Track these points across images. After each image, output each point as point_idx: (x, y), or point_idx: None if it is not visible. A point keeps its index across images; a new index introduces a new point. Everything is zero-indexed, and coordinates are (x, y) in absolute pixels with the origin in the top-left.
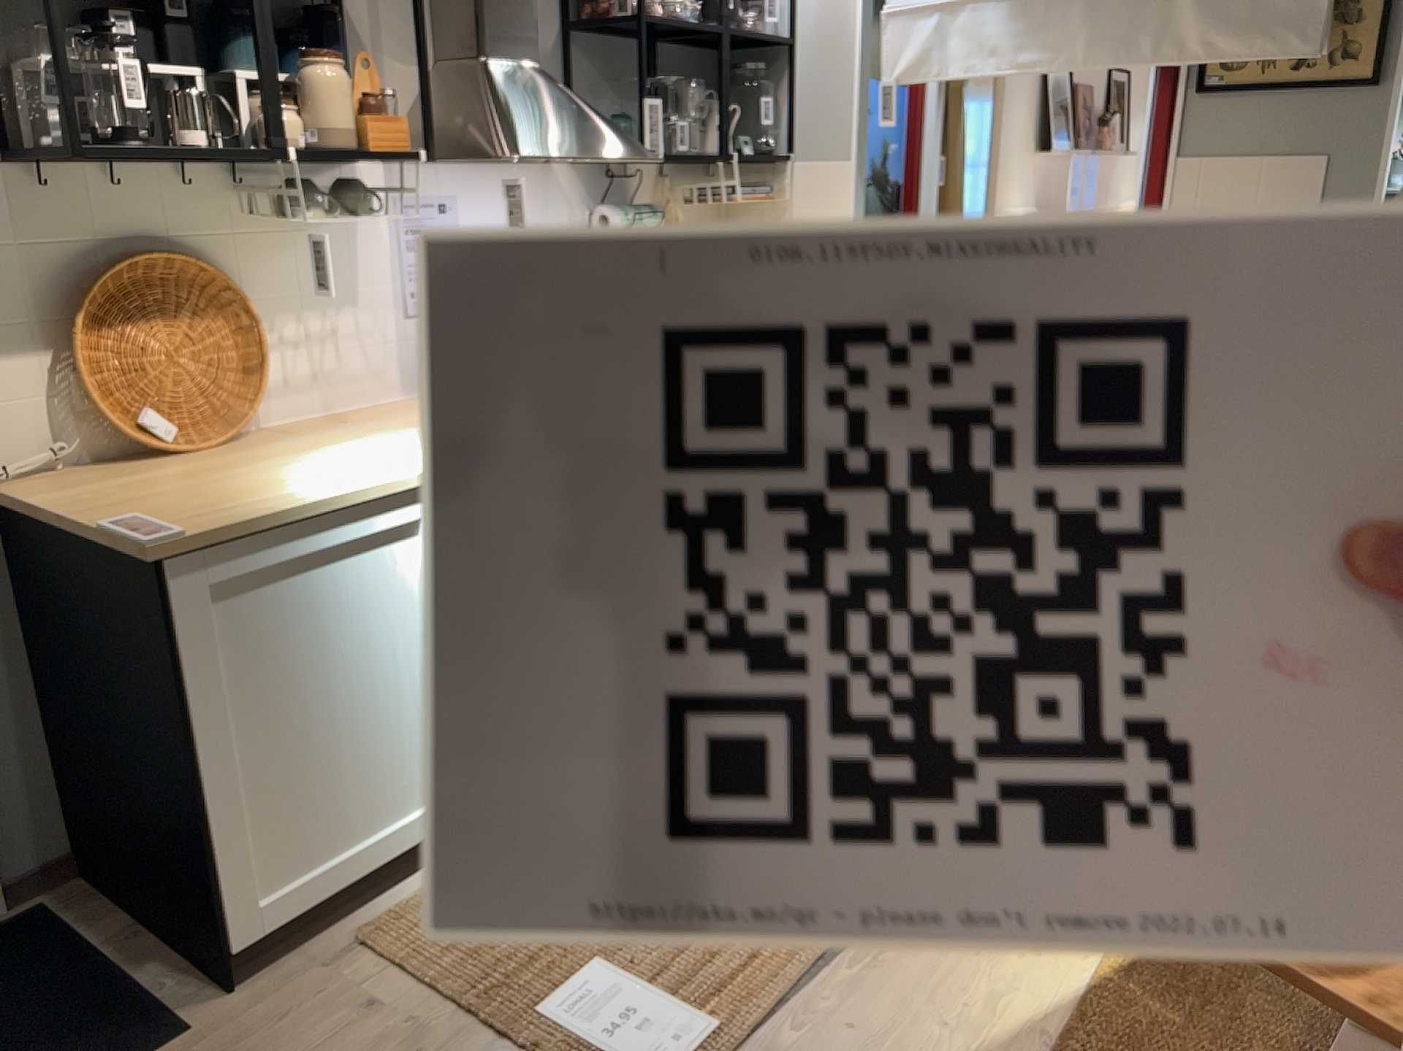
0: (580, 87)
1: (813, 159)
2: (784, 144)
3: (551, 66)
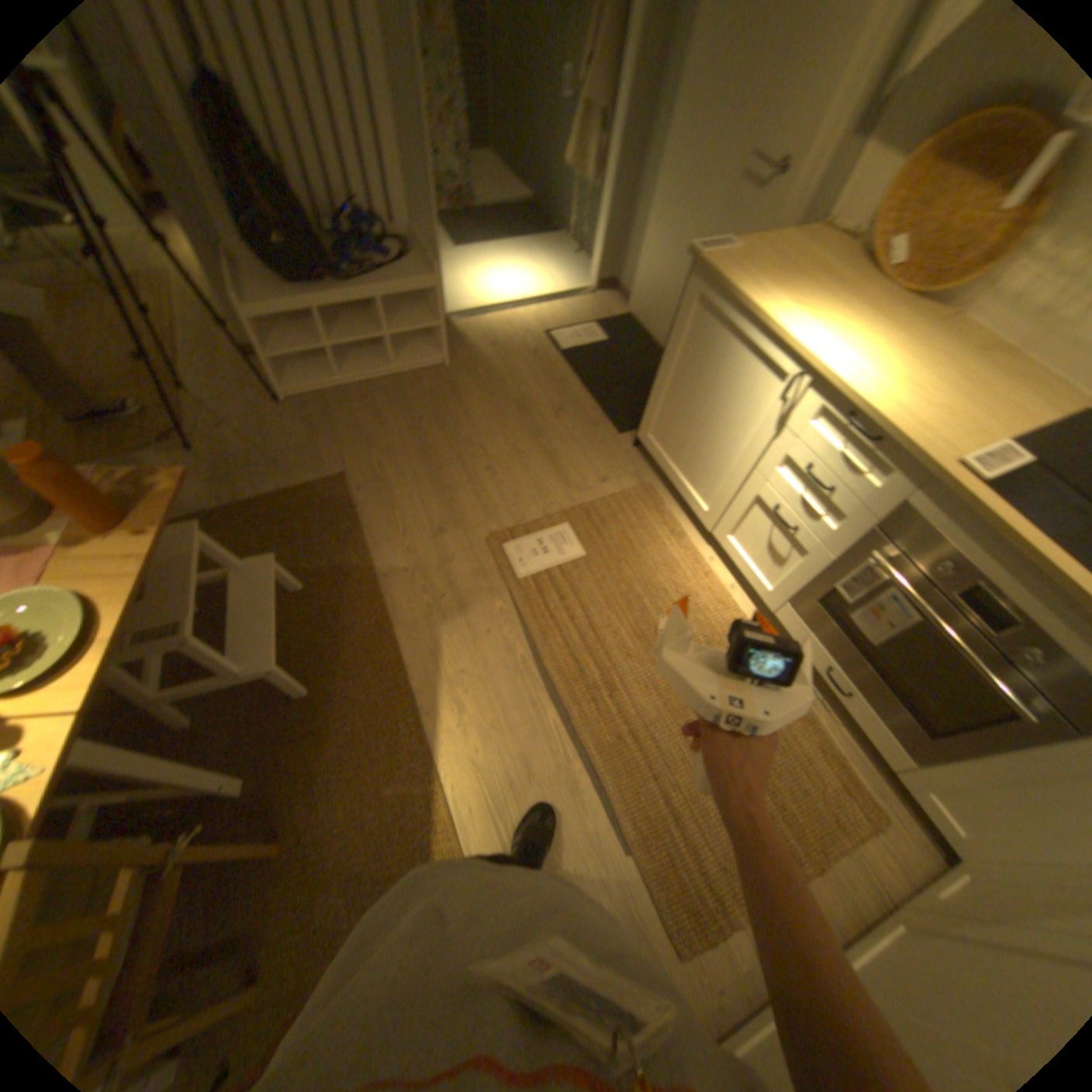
0: None
1: None
2: None
3: None
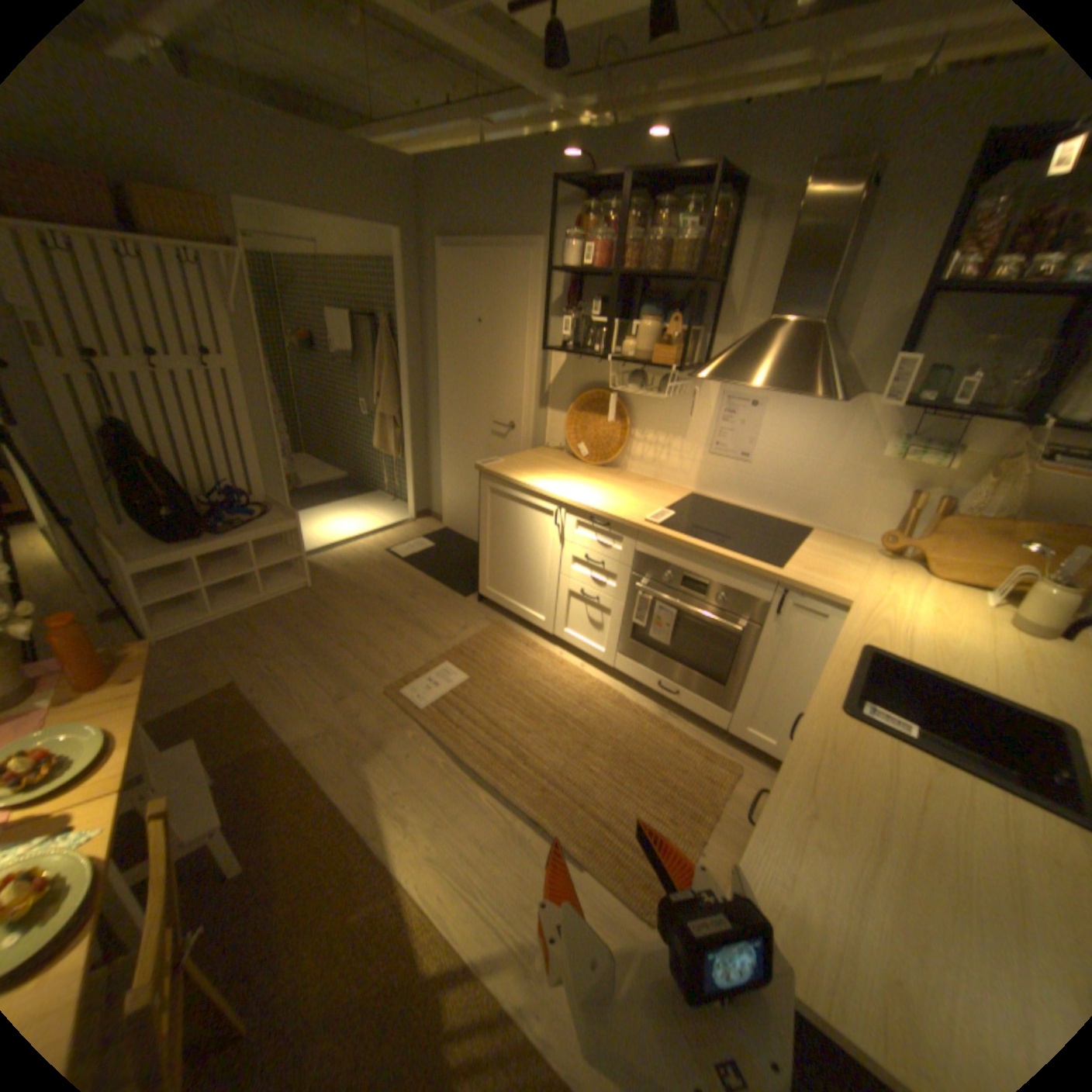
0: (934, 338)
1: None
2: None
3: (901, 320)
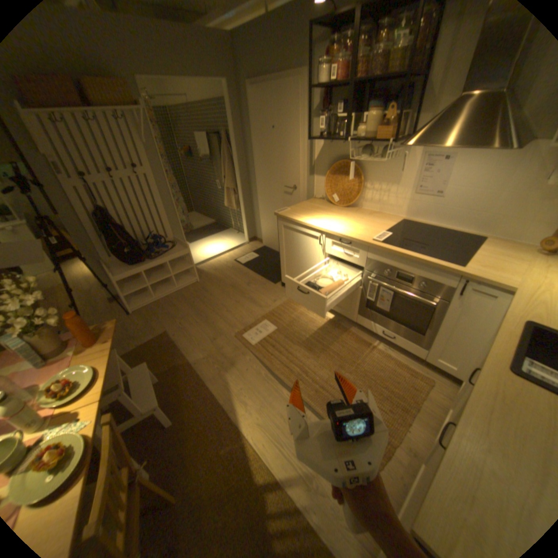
0: None
1: None
2: None
3: None
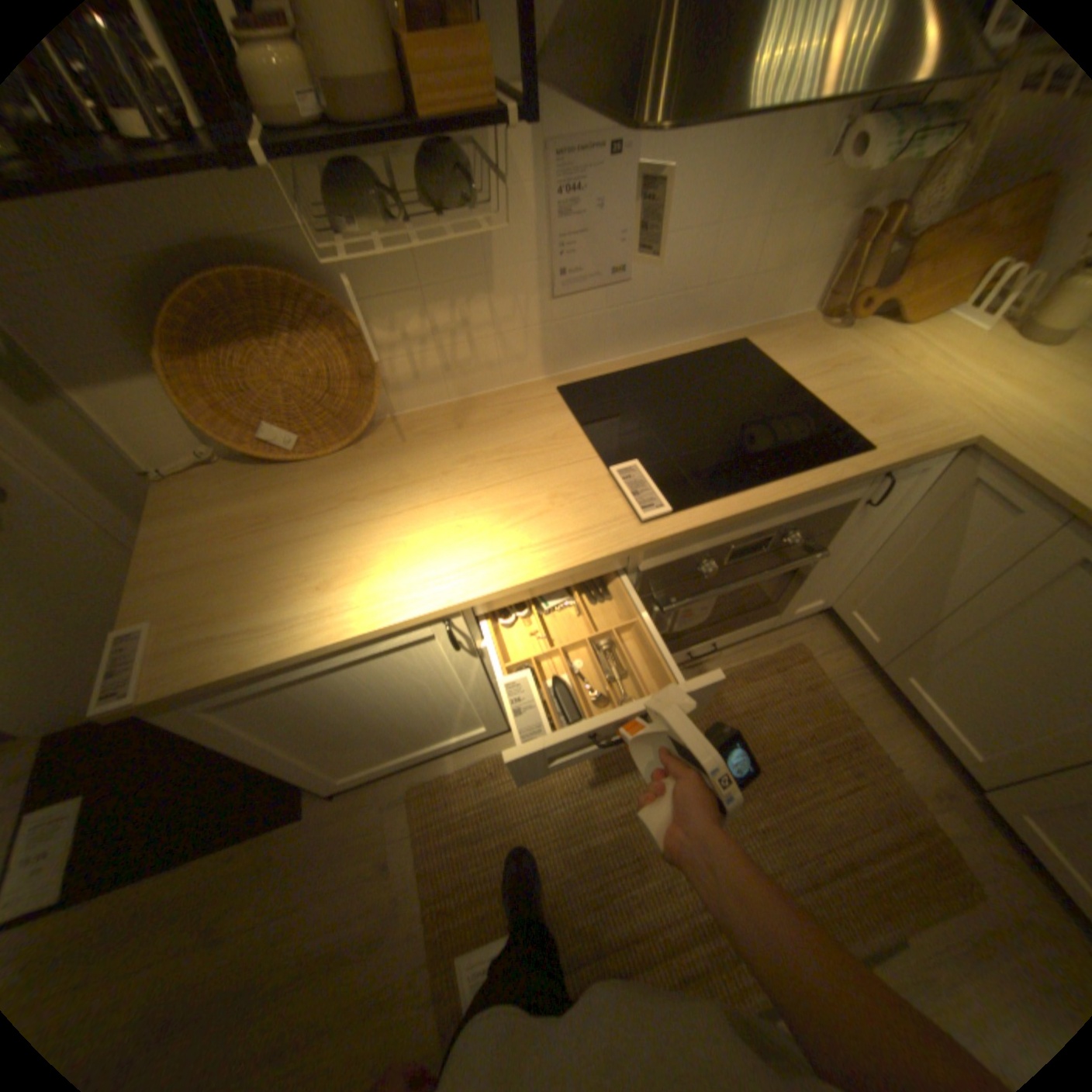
0: None
1: None
2: None
3: None
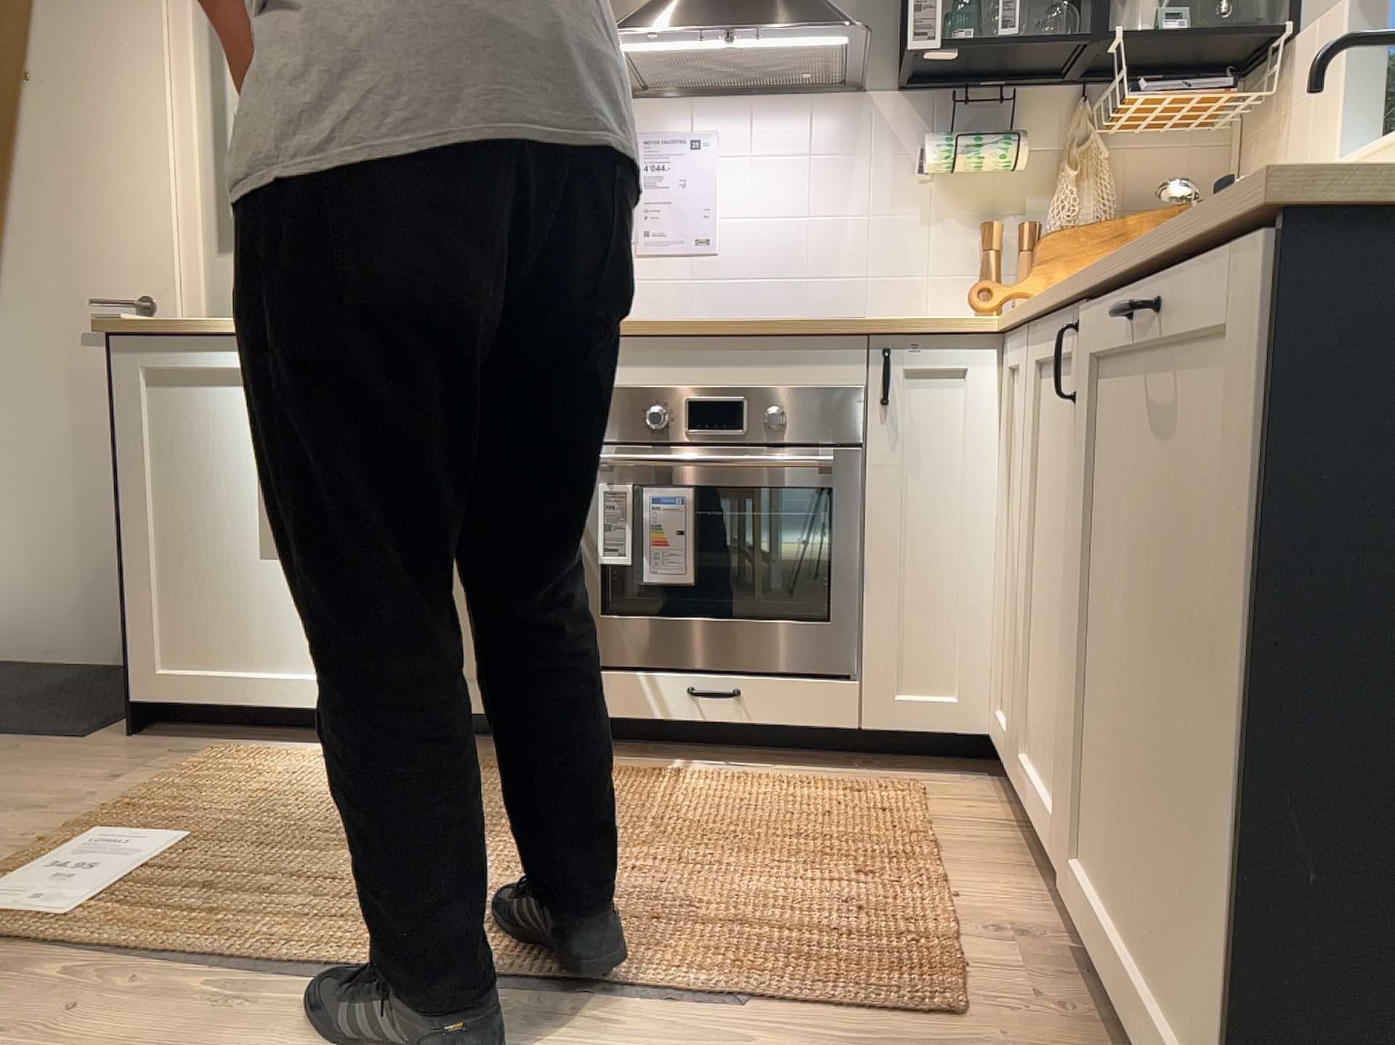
0: None
1: (1312, 21)
2: (1288, 16)
3: None
